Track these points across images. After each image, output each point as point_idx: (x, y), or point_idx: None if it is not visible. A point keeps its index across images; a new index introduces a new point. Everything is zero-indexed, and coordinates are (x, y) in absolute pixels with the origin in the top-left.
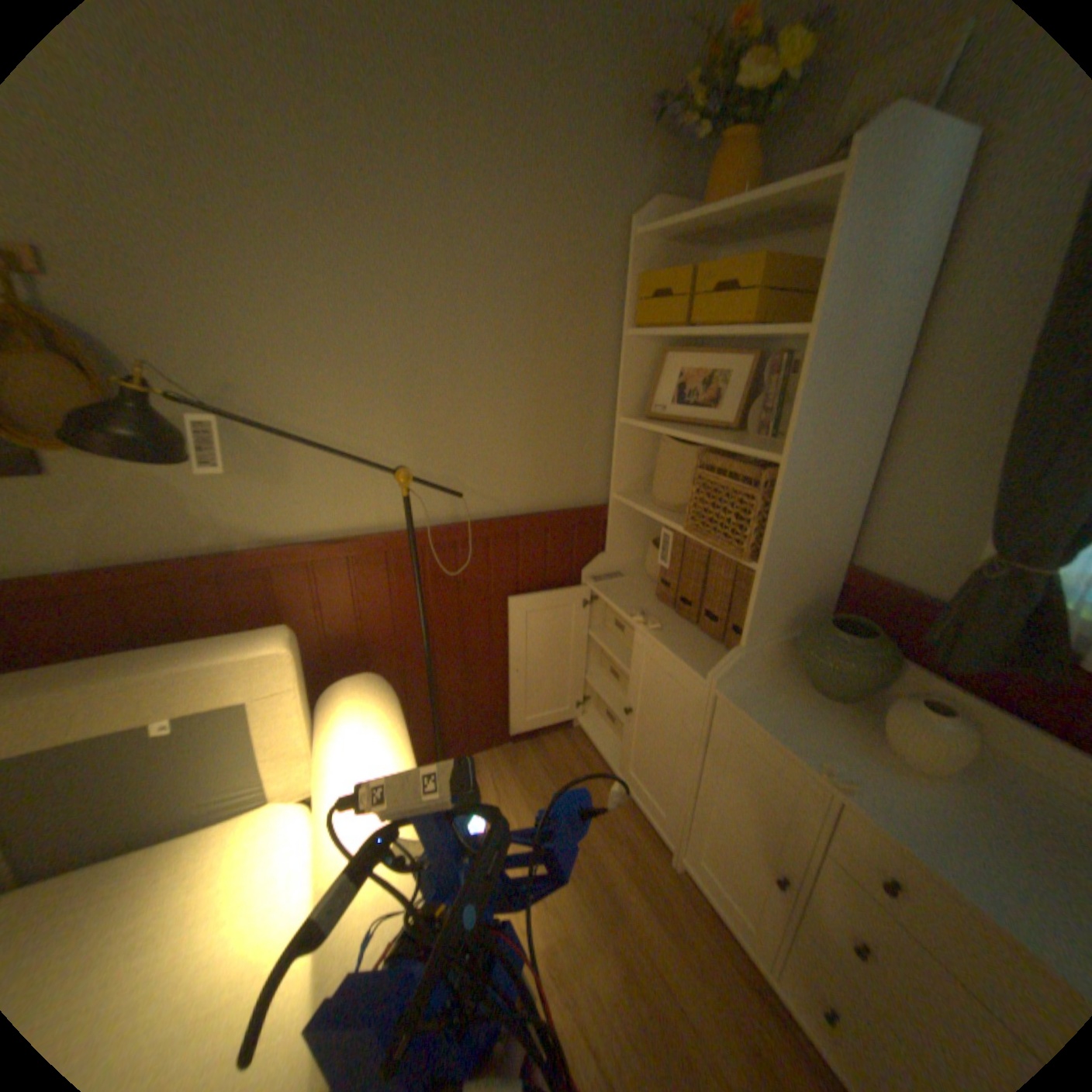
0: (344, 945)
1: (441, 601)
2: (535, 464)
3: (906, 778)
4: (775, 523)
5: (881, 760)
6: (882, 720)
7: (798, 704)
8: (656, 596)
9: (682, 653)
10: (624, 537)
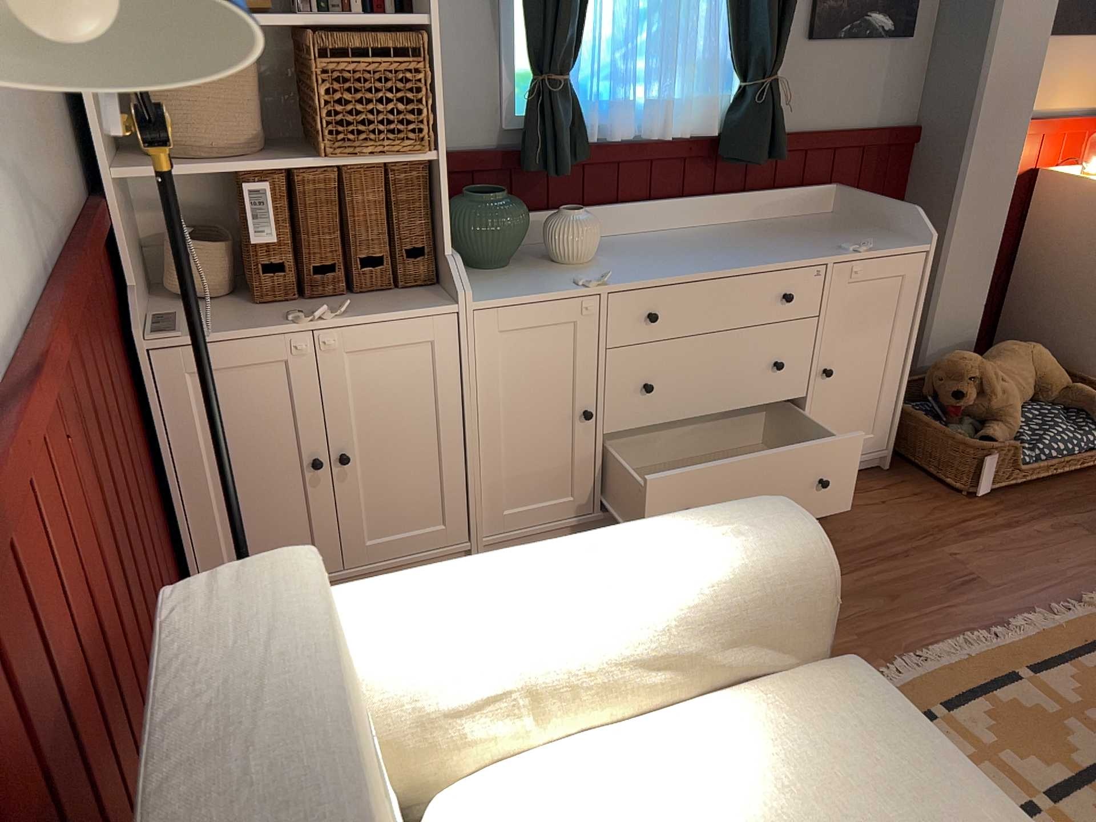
0: (730, 564)
1: (93, 473)
2: (40, 130)
3: (591, 268)
4: (437, 98)
5: (574, 270)
6: (530, 260)
7: (502, 279)
8: (254, 305)
9: (395, 311)
10: (132, 254)
